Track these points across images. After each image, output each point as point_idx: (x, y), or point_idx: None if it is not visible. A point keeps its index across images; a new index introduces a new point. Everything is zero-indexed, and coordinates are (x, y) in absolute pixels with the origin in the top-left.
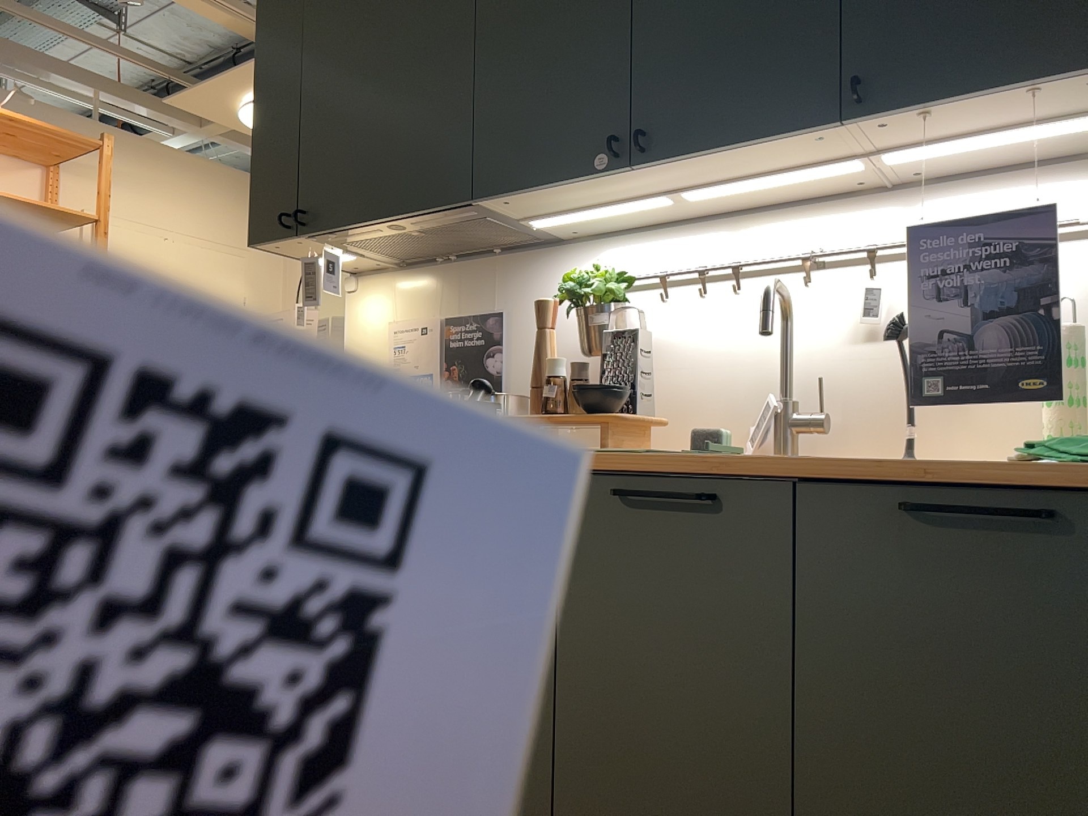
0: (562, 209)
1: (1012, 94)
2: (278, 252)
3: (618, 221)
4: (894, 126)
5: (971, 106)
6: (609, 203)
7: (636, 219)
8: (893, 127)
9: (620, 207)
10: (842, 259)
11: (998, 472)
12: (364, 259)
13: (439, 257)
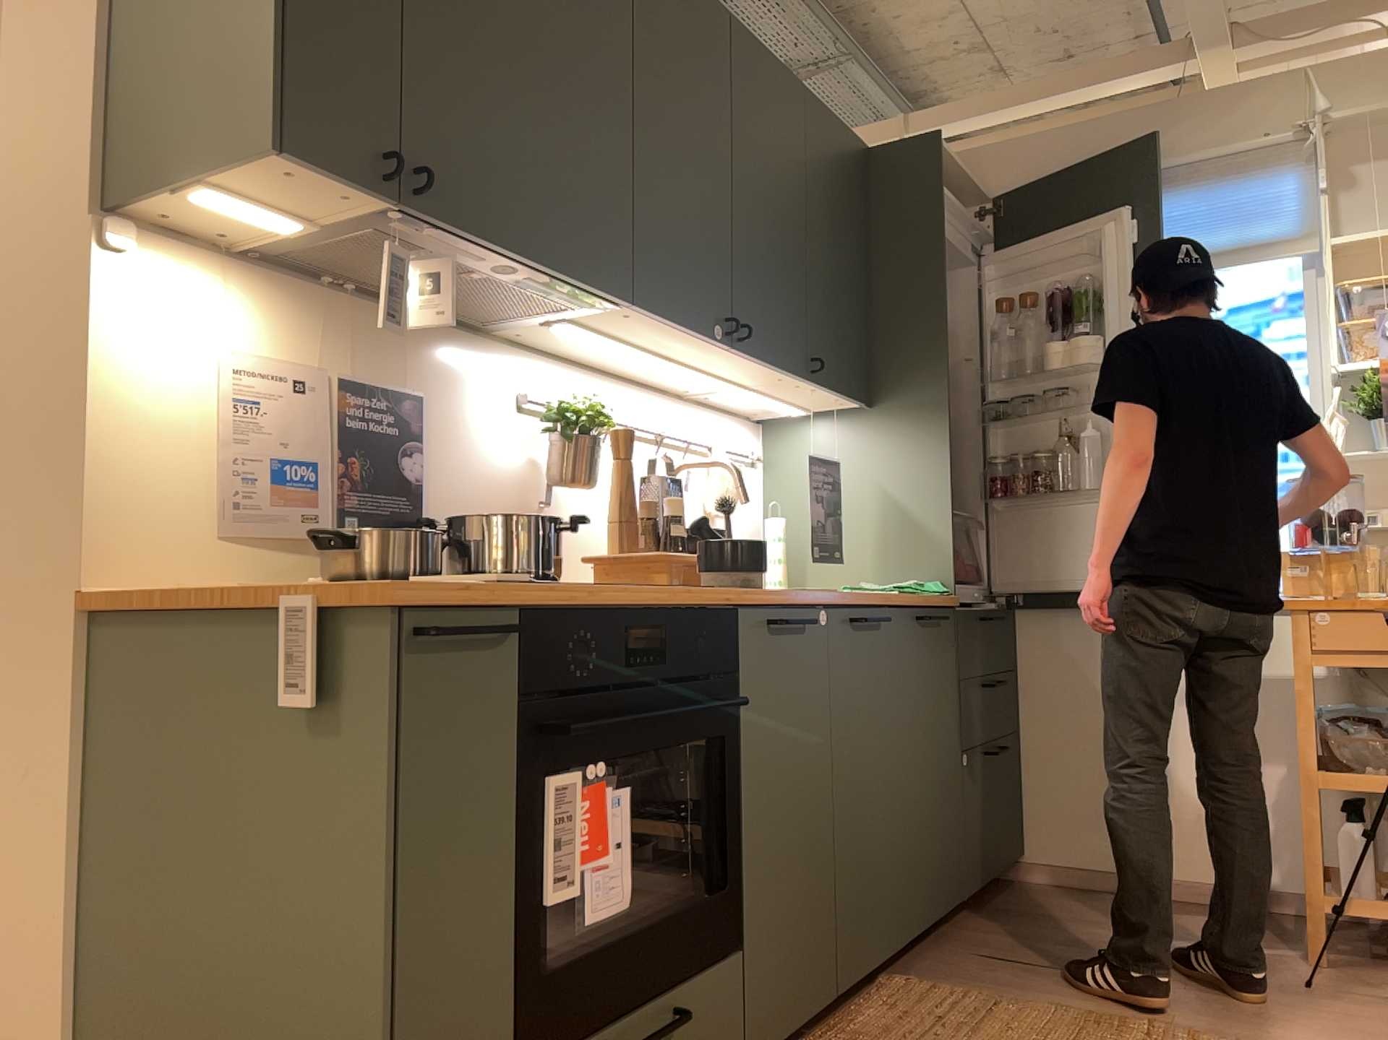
0: (603, 329)
1: (837, 396)
2: (252, 171)
3: (560, 343)
4: (798, 386)
5: (823, 392)
6: (635, 344)
7: (573, 347)
8: (798, 386)
9: (632, 349)
10: (669, 440)
11: (925, 599)
12: (265, 231)
13: (333, 278)
